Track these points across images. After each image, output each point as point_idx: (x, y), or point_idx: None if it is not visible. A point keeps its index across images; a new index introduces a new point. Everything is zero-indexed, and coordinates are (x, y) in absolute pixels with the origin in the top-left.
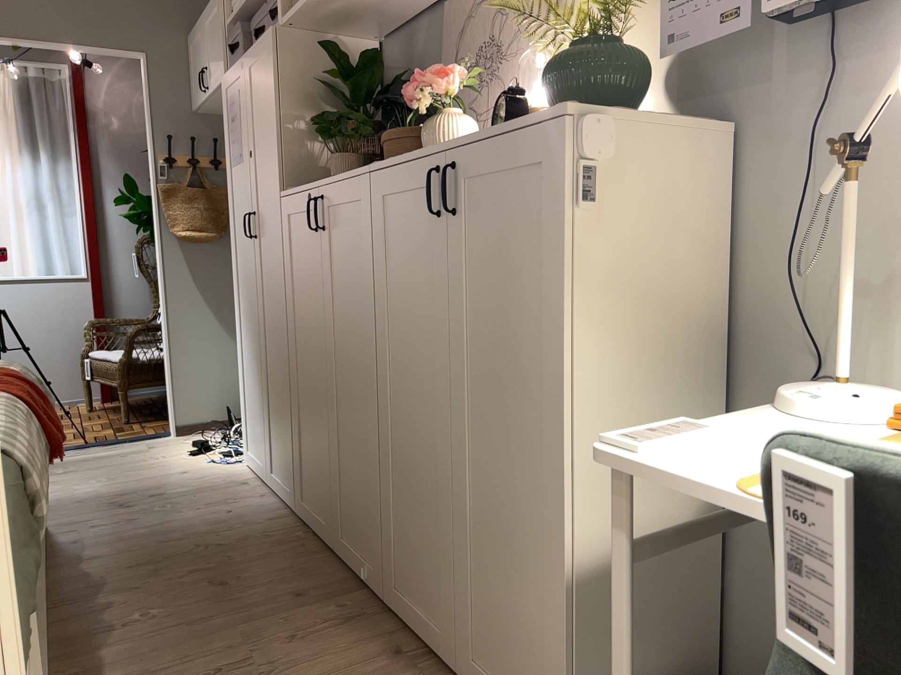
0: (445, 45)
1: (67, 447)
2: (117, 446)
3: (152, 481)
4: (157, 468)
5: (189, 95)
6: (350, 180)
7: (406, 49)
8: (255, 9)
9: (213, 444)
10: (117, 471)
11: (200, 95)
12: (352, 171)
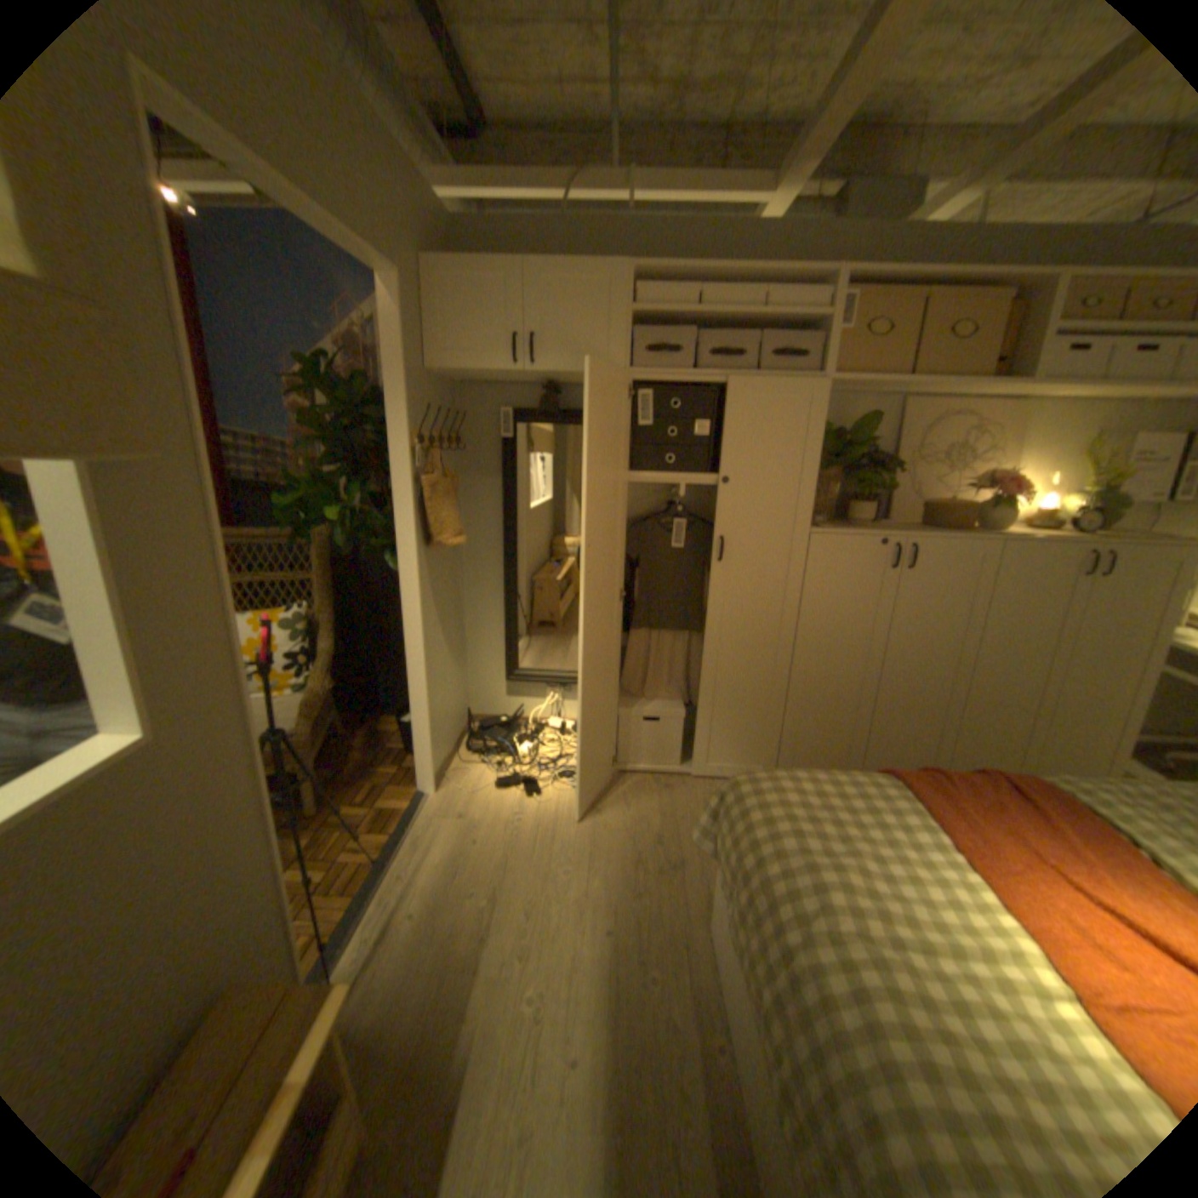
0: (905, 430)
1: (366, 883)
2: (415, 841)
3: (608, 836)
4: (559, 826)
5: (423, 346)
6: (972, 542)
7: (839, 413)
8: (694, 318)
9: (536, 776)
10: (536, 854)
11: (485, 362)
12: (965, 534)
